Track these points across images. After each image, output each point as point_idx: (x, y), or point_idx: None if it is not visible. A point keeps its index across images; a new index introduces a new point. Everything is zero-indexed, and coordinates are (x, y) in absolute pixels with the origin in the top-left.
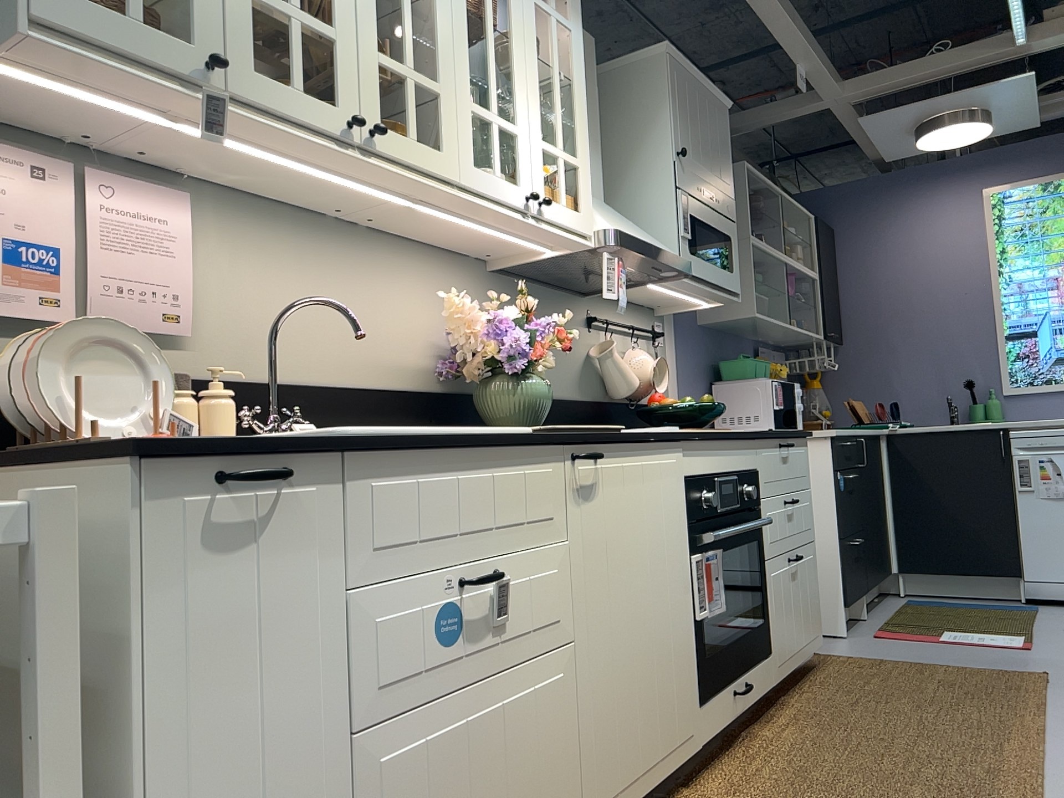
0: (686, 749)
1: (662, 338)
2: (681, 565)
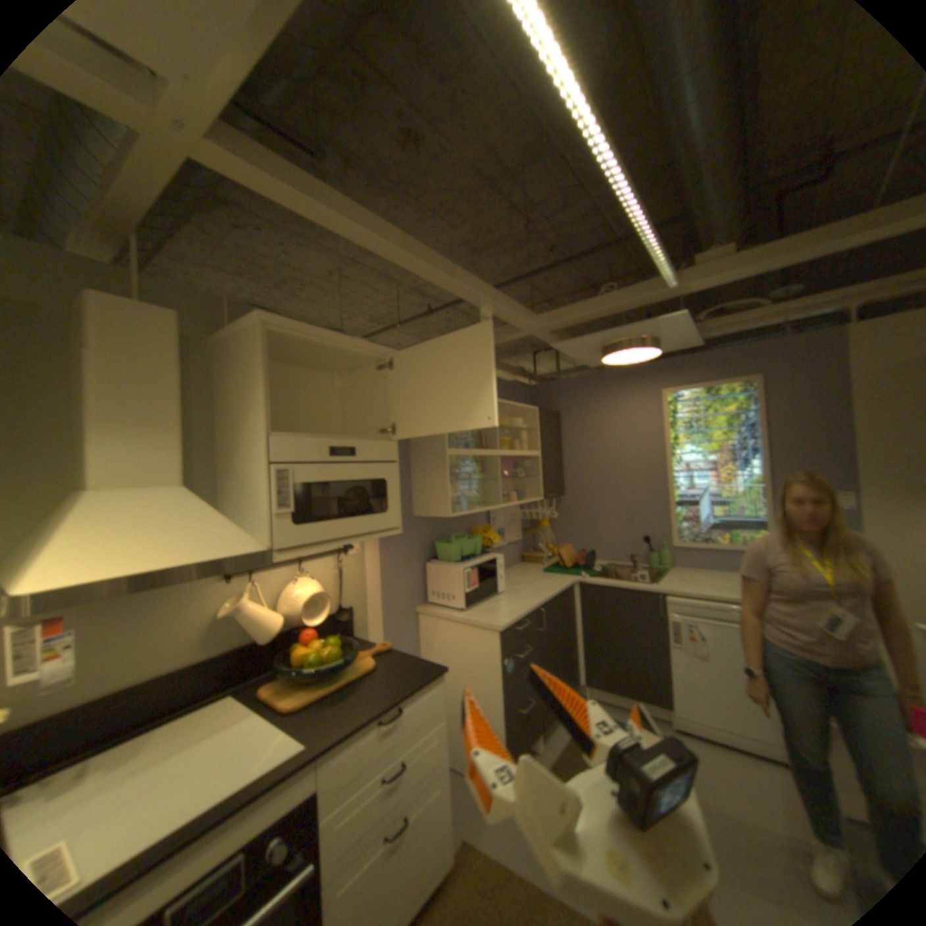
0: None
1: (354, 548)
2: None
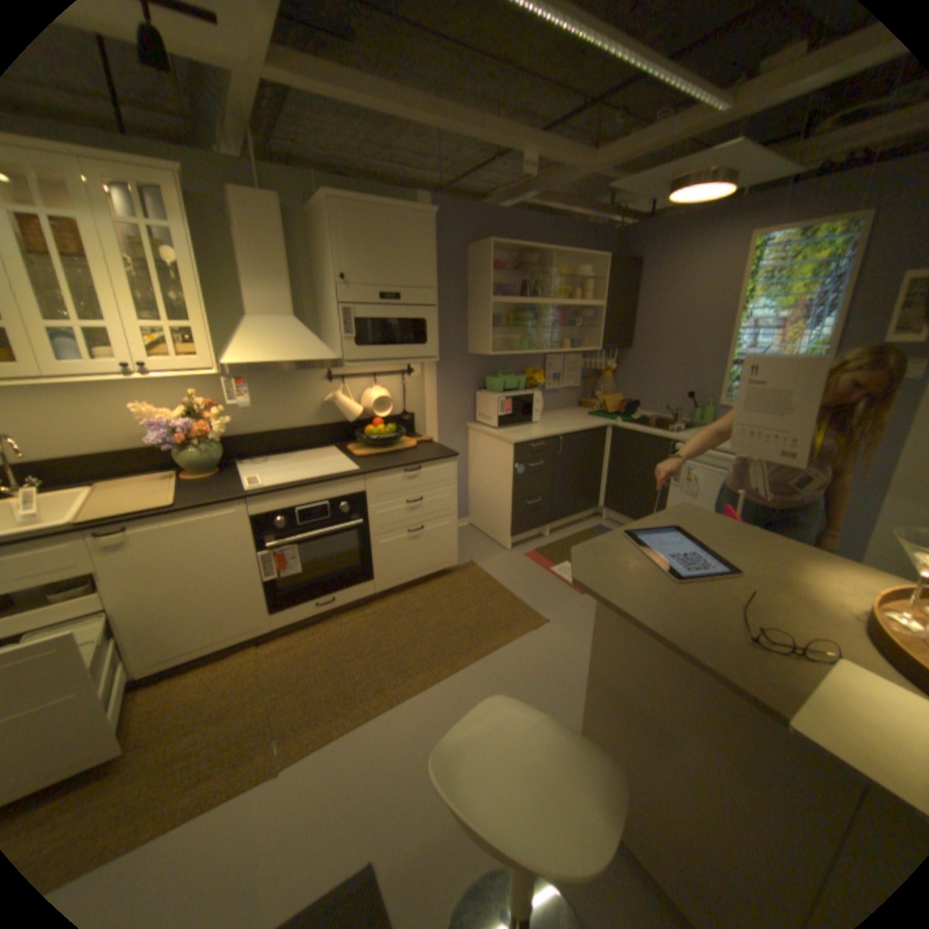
0: (250, 634)
1: (415, 371)
2: (241, 560)
